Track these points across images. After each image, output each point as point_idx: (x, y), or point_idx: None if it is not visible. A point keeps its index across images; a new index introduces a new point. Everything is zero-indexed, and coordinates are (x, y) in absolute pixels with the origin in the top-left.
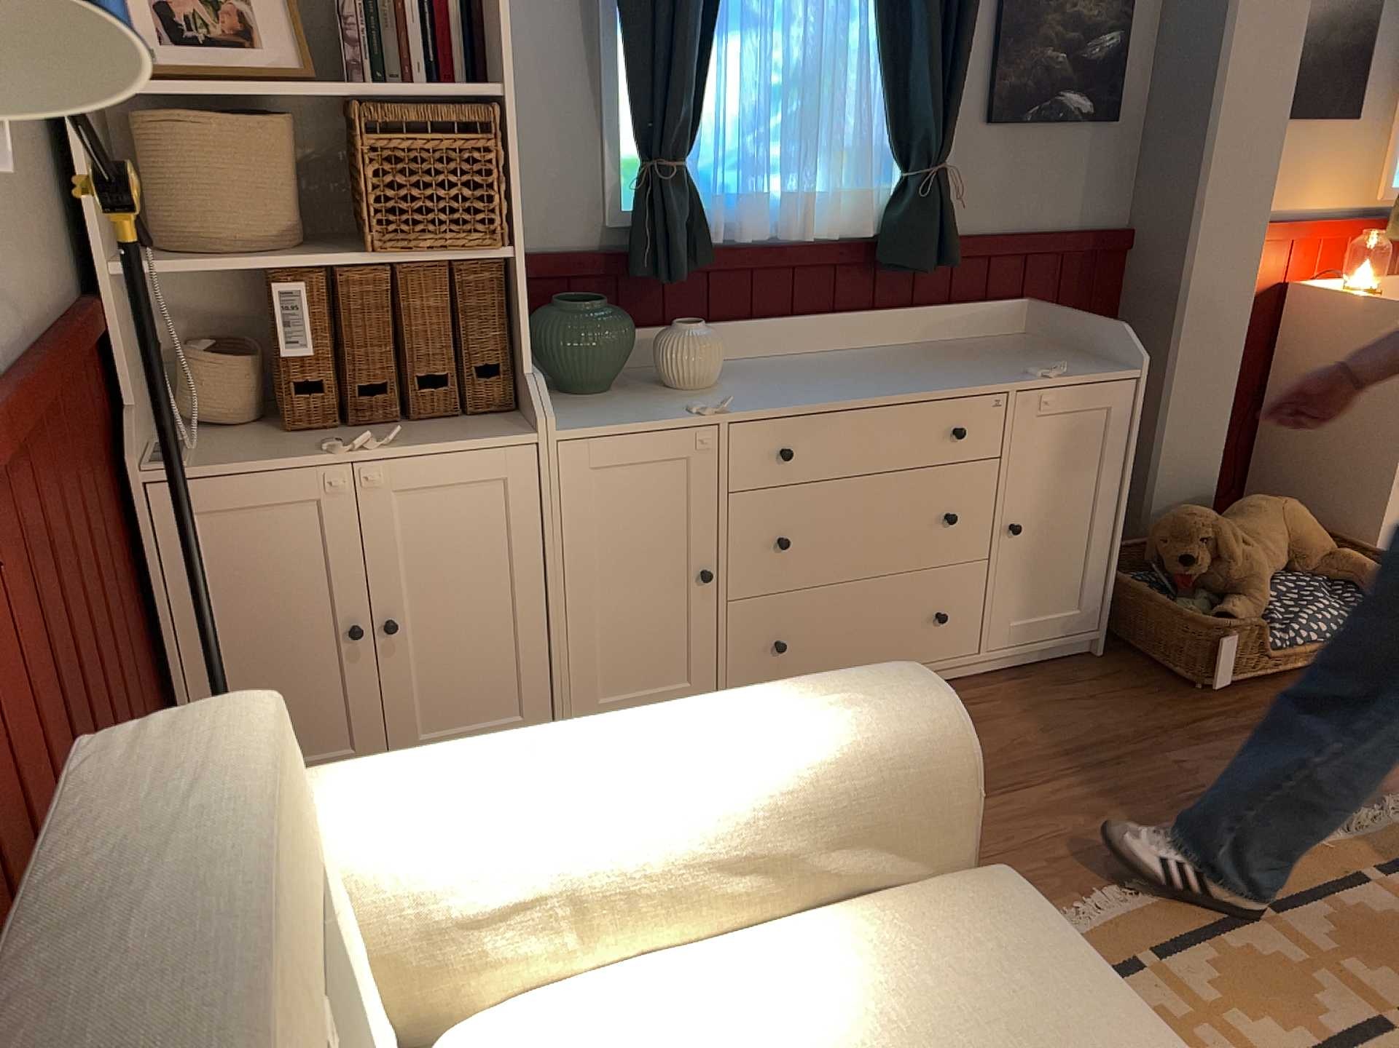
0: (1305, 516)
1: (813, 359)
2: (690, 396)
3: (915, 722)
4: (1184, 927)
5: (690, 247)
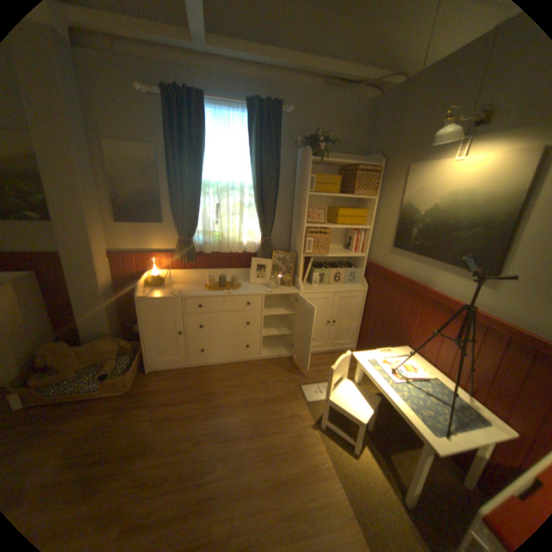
0: (102, 349)
1: None
2: None
3: None
4: None
5: None
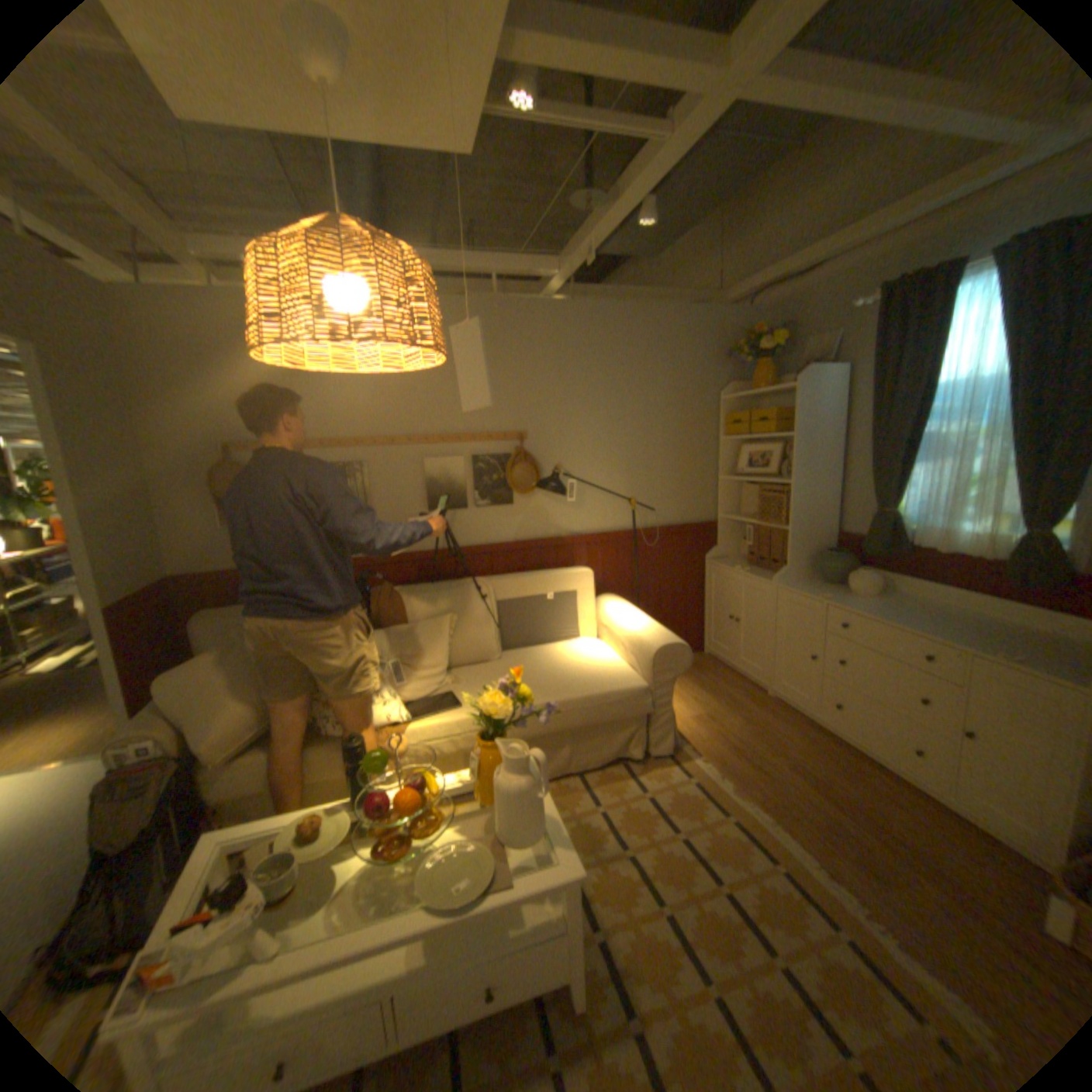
0: None
1: (953, 612)
2: (844, 595)
3: (653, 643)
4: (757, 838)
5: (888, 542)
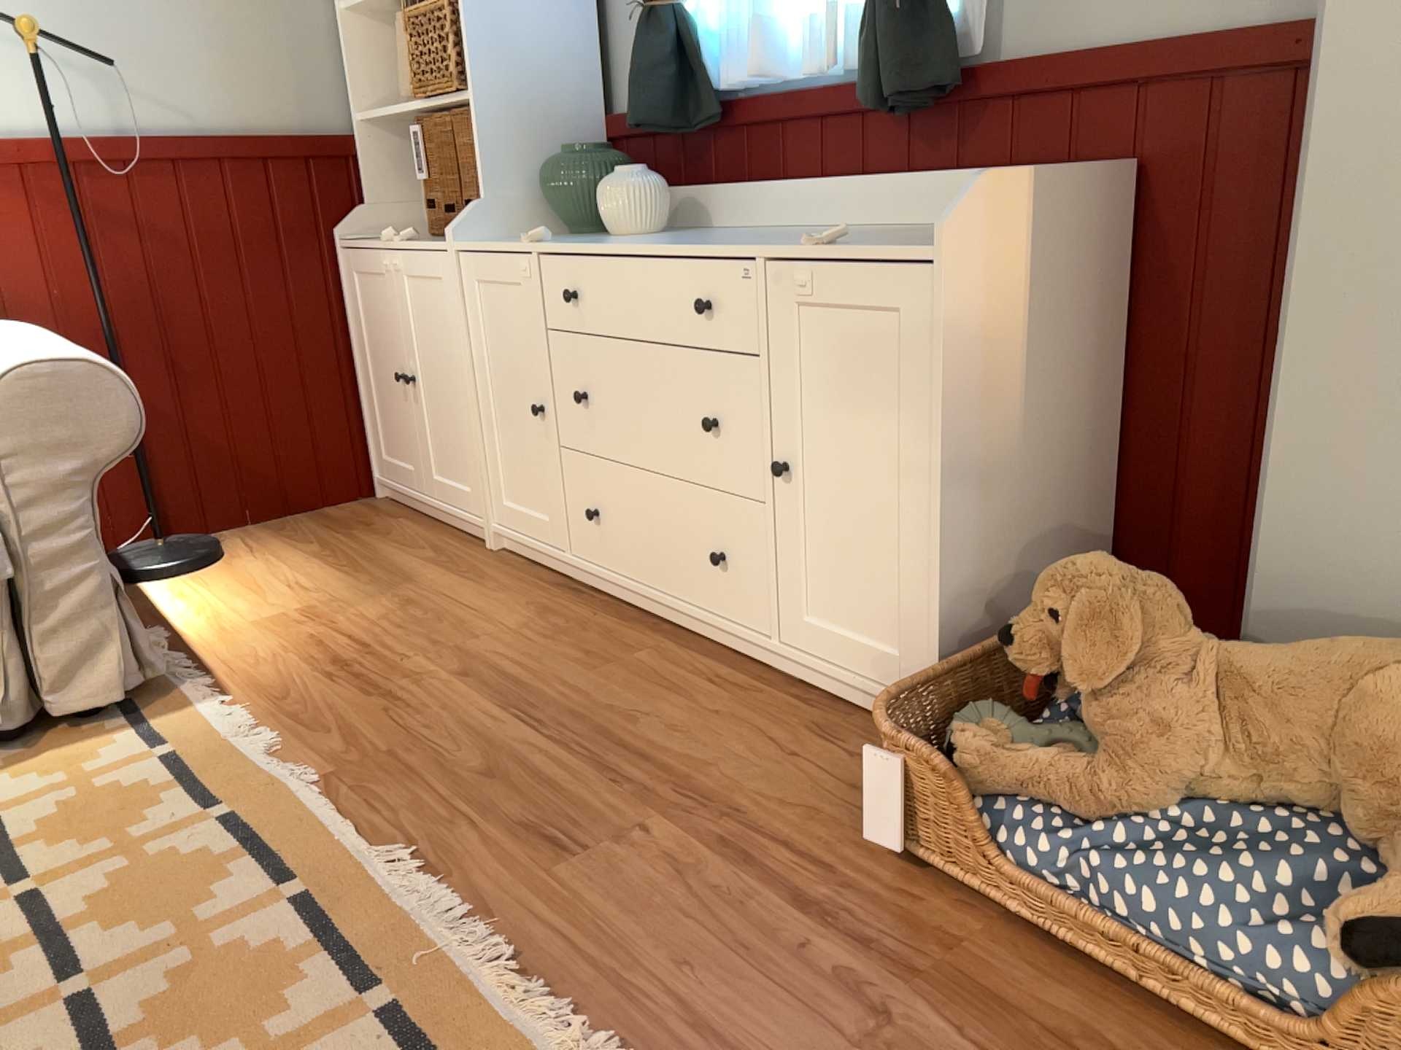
0: None
1: (790, 230)
2: (589, 239)
3: (2, 369)
4: (270, 833)
5: (670, 94)
